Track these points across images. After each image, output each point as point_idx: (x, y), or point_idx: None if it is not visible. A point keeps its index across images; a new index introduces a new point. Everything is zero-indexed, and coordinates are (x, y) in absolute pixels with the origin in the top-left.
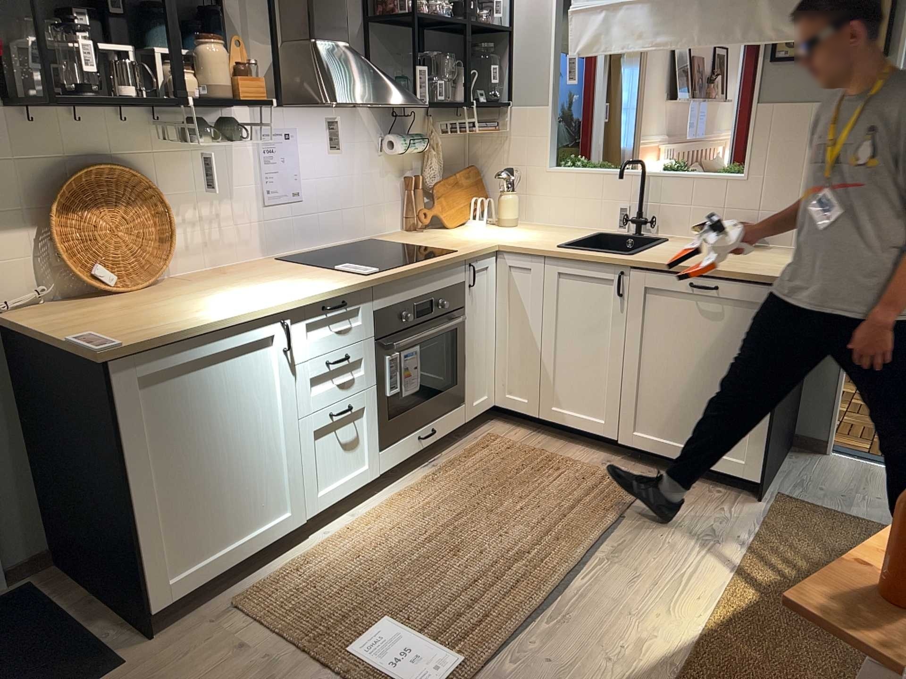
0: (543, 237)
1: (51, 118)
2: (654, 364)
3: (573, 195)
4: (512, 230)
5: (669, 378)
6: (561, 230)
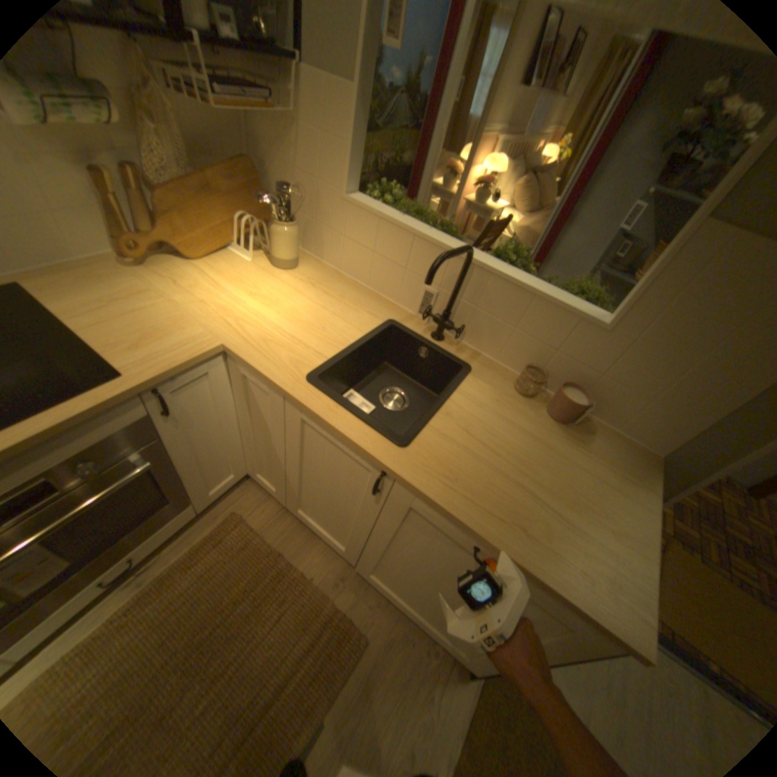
0: (308, 321)
1: None
2: (401, 557)
3: (371, 247)
4: (281, 284)
5: (415, 575)
6: (346, 298)
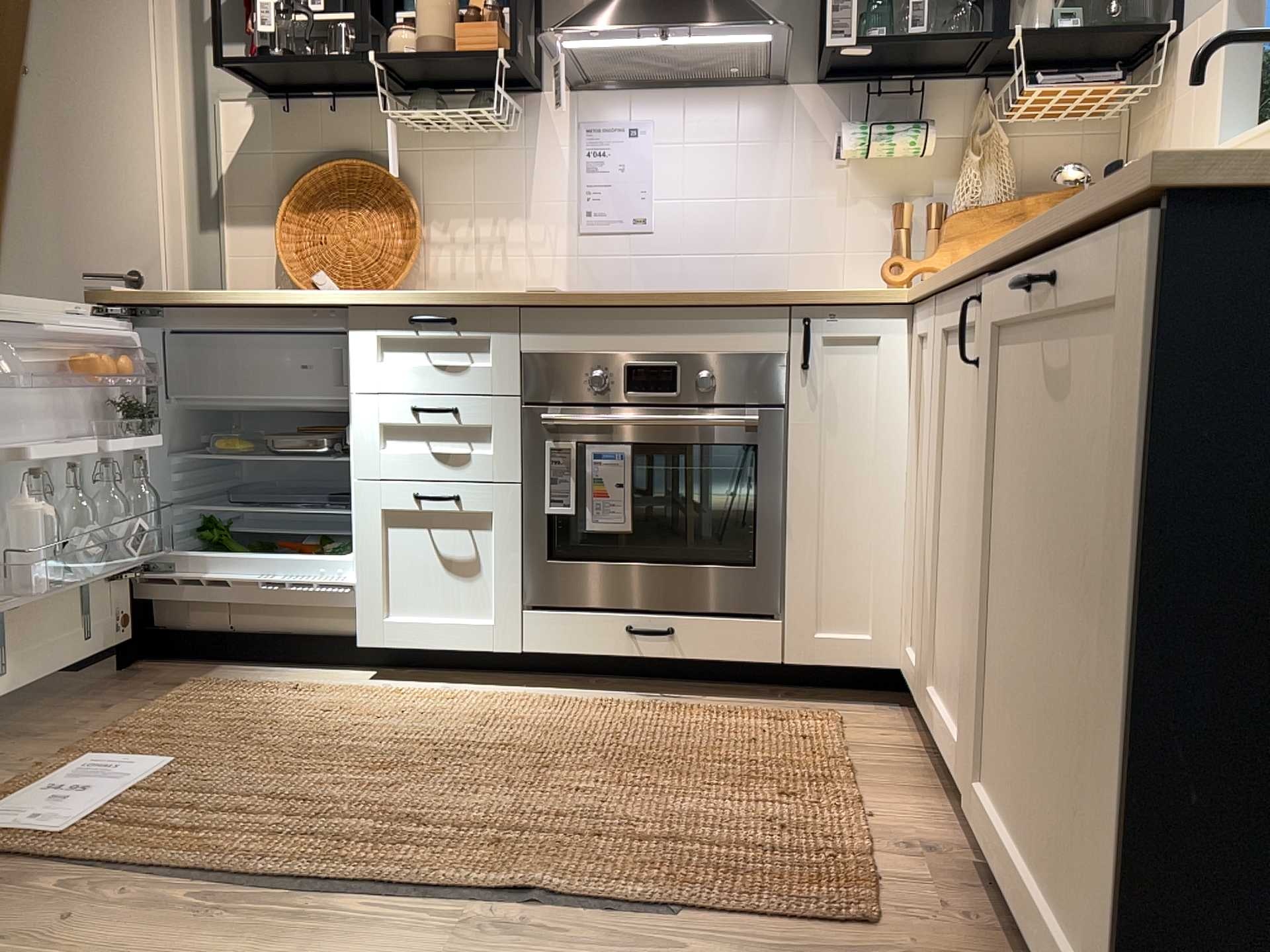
0: None
1: (311, 110)
2: (1012, 571)
3: None
4: None
5: (1025, 621)
6: None
